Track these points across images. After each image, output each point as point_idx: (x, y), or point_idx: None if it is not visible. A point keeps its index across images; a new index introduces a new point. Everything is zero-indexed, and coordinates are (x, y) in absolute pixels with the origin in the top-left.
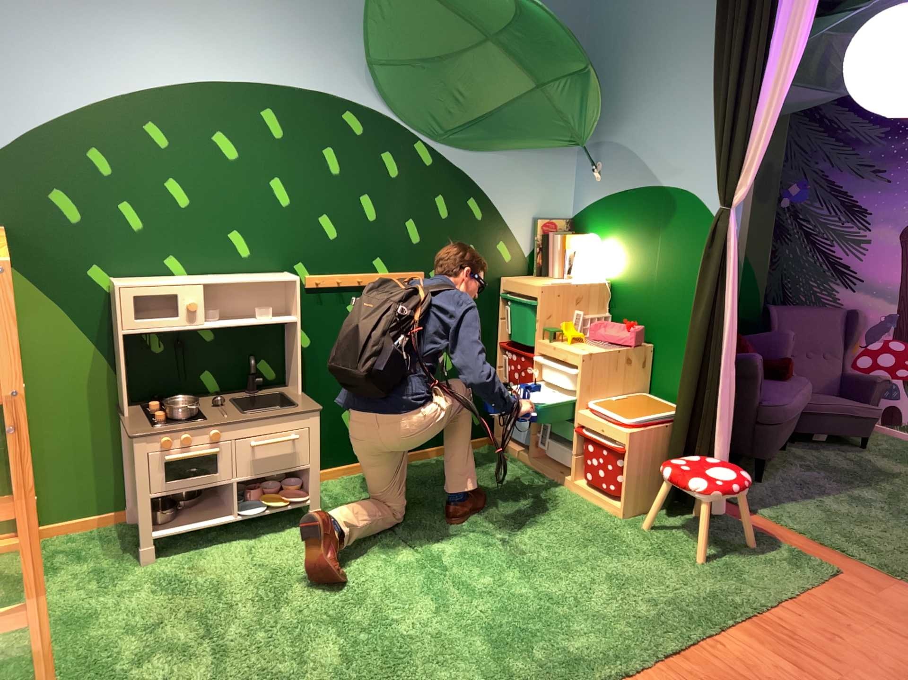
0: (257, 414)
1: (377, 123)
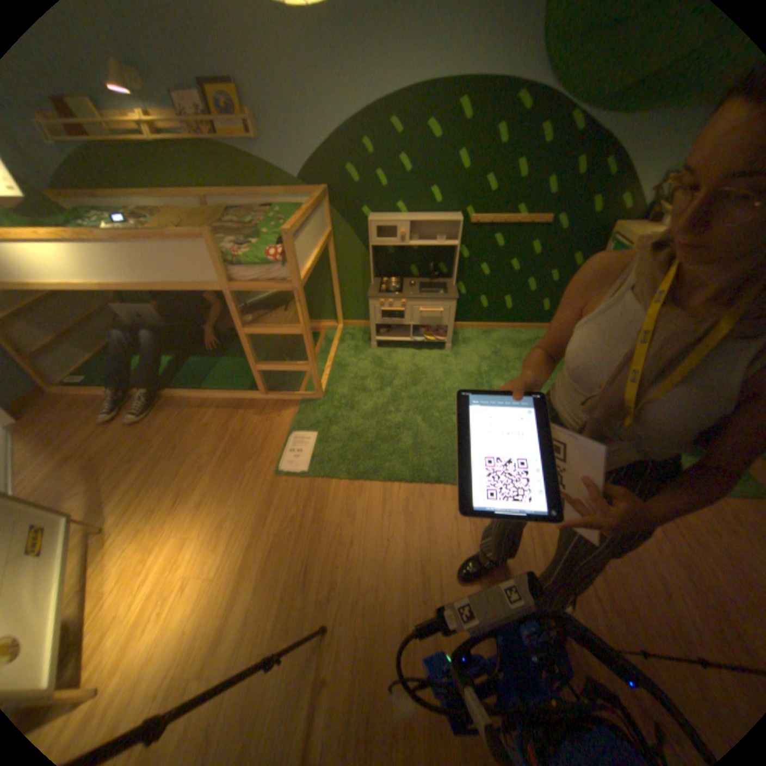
0: (427, 294)
1: (543, 94)
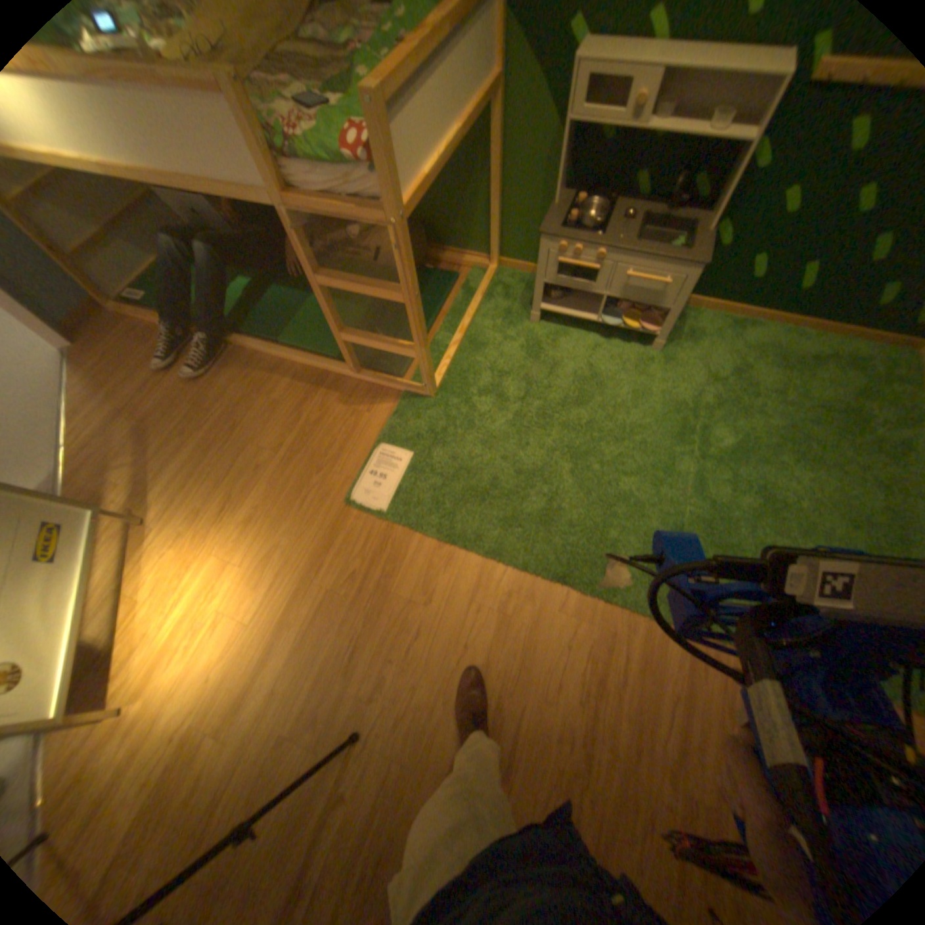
0: (653, 240)
1: None
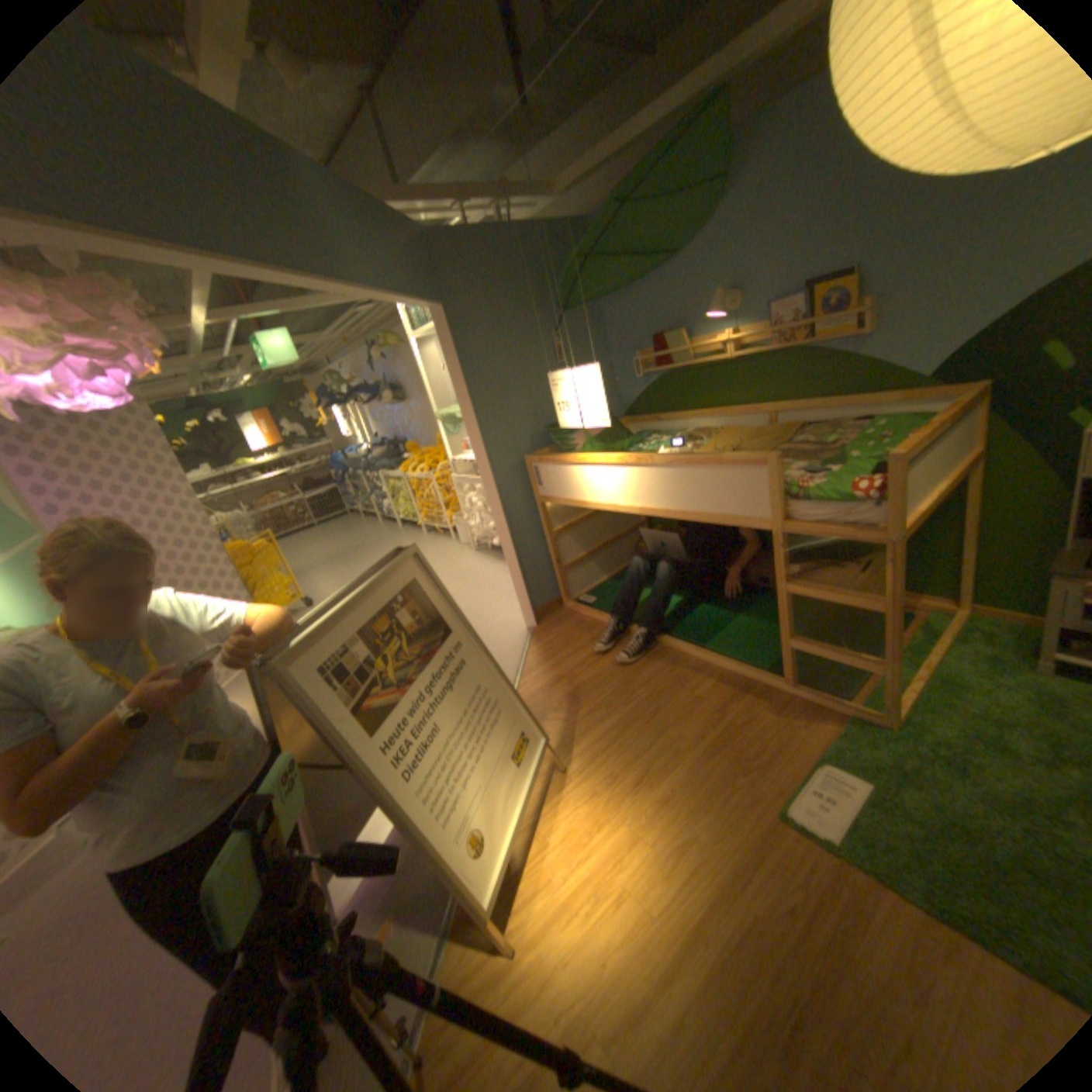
0: None
1: None
